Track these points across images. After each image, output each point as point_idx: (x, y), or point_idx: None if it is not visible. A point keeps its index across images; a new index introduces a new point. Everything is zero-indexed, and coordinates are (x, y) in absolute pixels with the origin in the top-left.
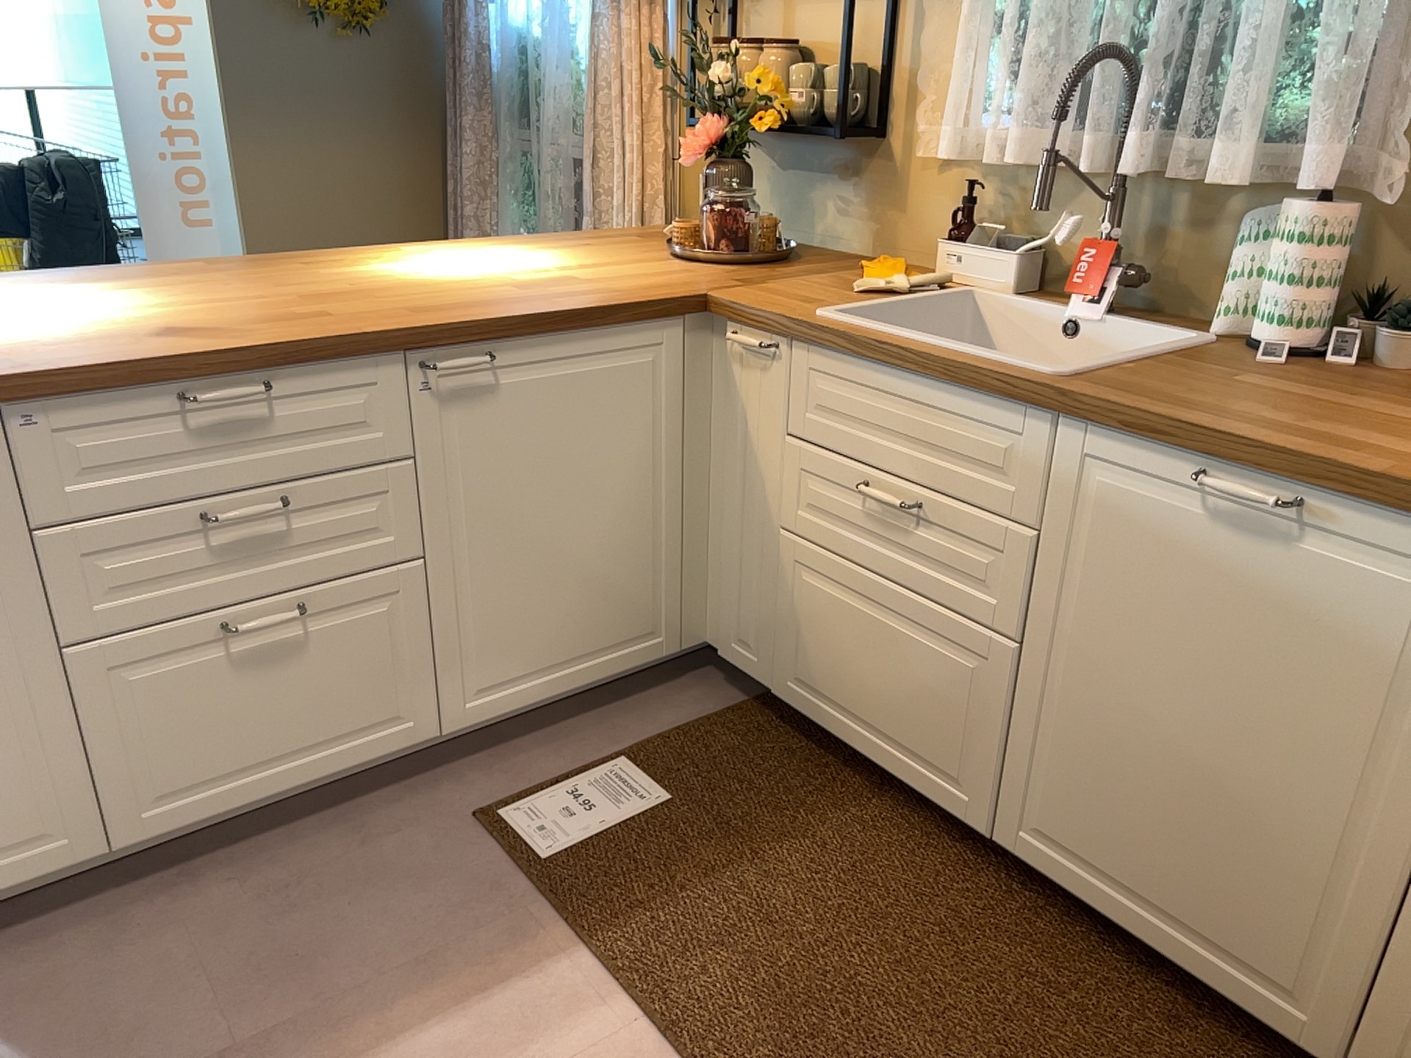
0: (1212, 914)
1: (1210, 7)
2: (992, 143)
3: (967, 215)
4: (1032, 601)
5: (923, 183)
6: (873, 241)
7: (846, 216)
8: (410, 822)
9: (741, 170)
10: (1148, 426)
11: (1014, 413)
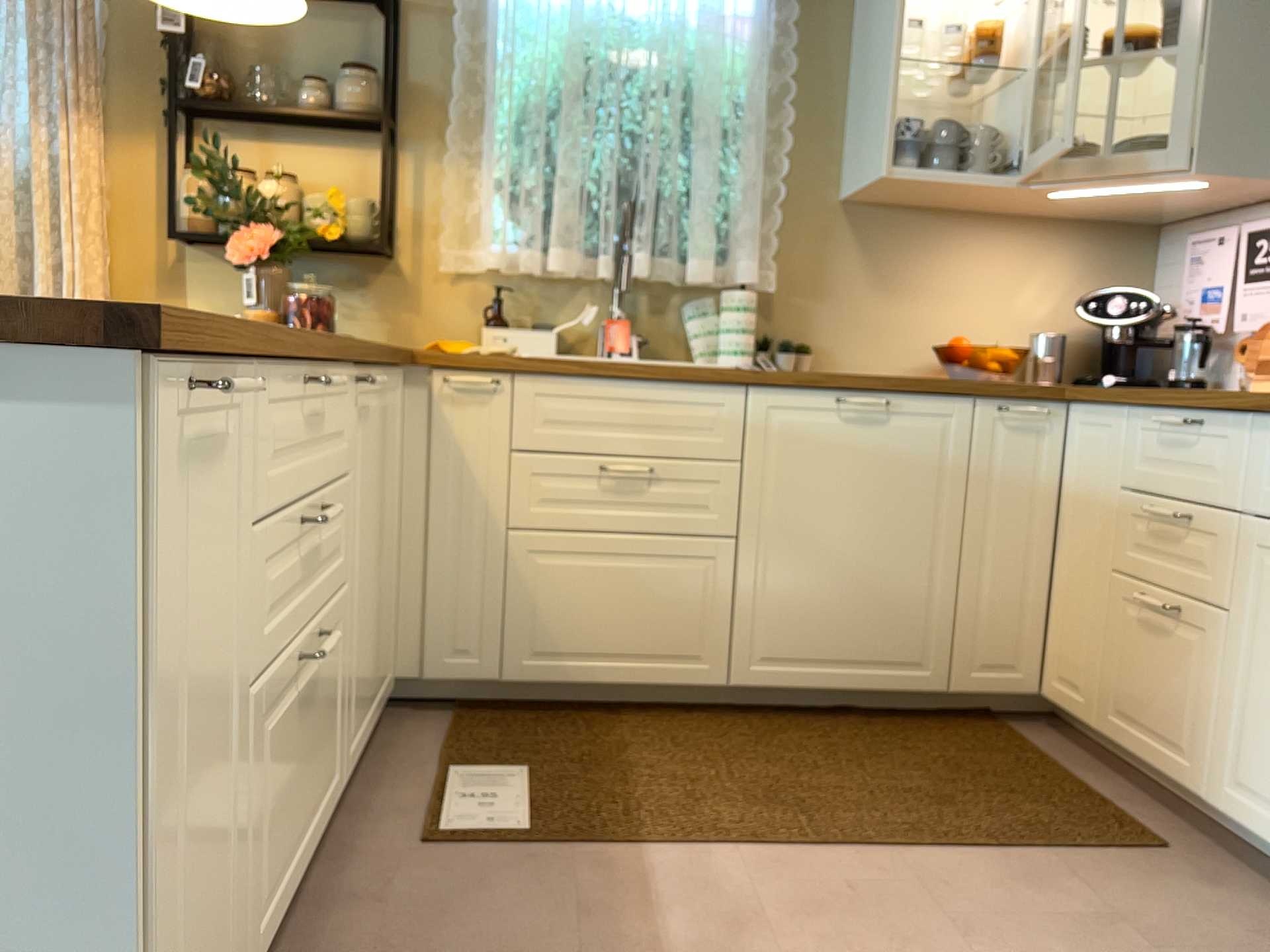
0: (877, 645)
1: (655, 186)
2: (511, 260)
3: (498, 308)
4: (742, 507)
5: (440, 289)
6: (392, 336)
7: (358, 318)
8: (380, 878)
9: (291, 272)
10: (811, 378)
11: (720, 390)
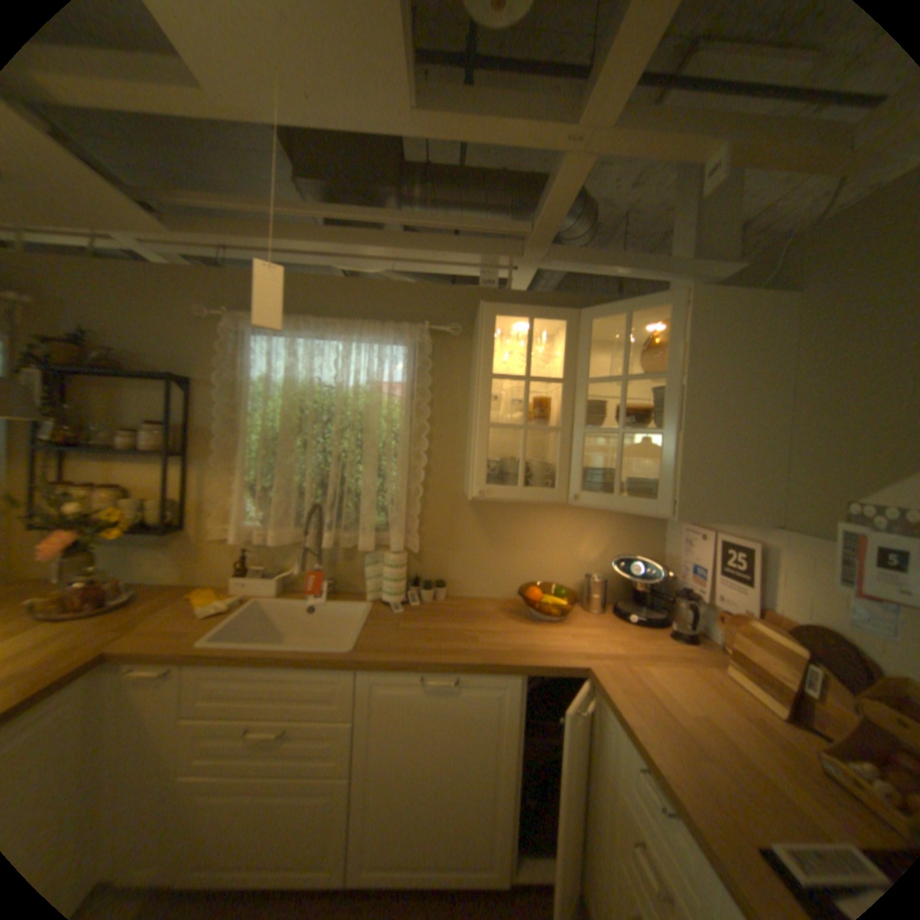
0: (454, 857)
1: (343, 486)
2: (251, 532)
3: (242, 563)
4: (351, 757)
5: (210, 549)
6: (179, 578)
7: (158, 567)
8: None
9: (87, 557)
10: (398, 667)
11: (333, 675)
